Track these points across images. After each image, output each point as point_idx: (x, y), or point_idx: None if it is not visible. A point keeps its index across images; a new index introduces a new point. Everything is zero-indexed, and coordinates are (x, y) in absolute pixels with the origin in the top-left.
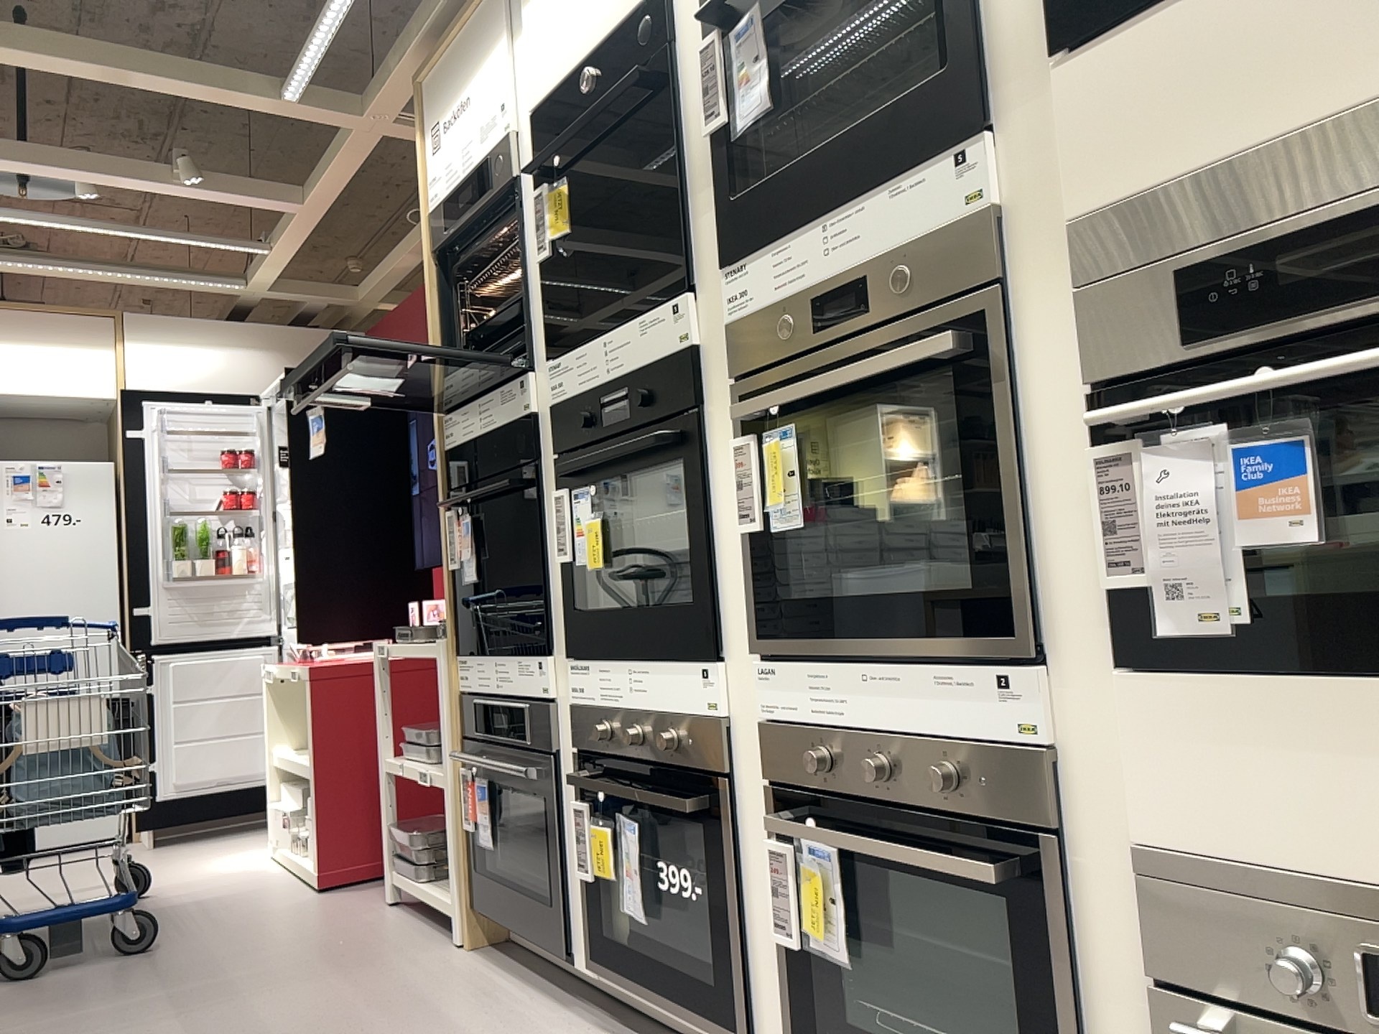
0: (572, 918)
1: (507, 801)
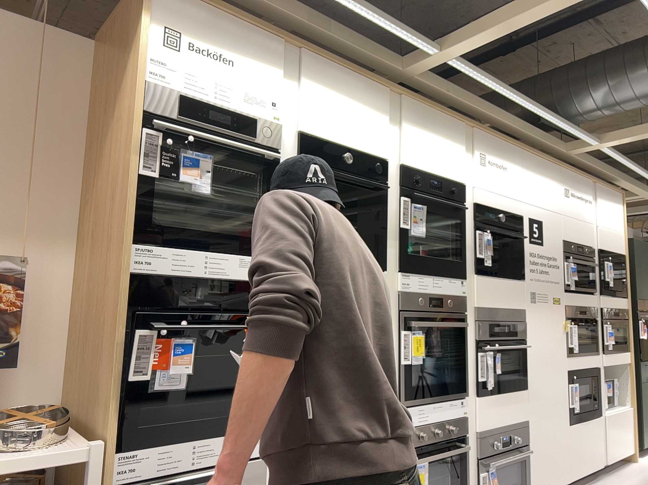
0: None
1: None
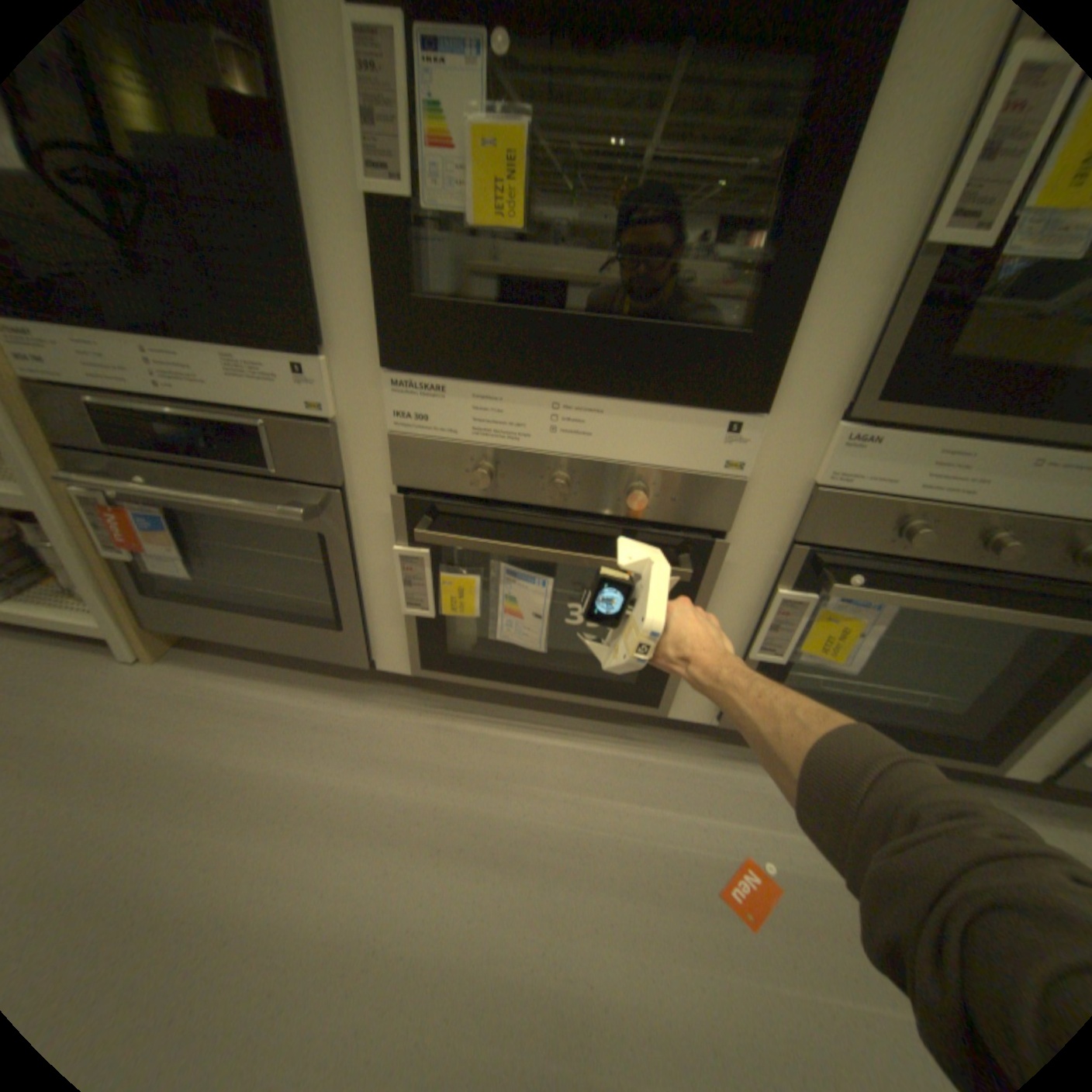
0: (375, 632)
1: (174, 514)
